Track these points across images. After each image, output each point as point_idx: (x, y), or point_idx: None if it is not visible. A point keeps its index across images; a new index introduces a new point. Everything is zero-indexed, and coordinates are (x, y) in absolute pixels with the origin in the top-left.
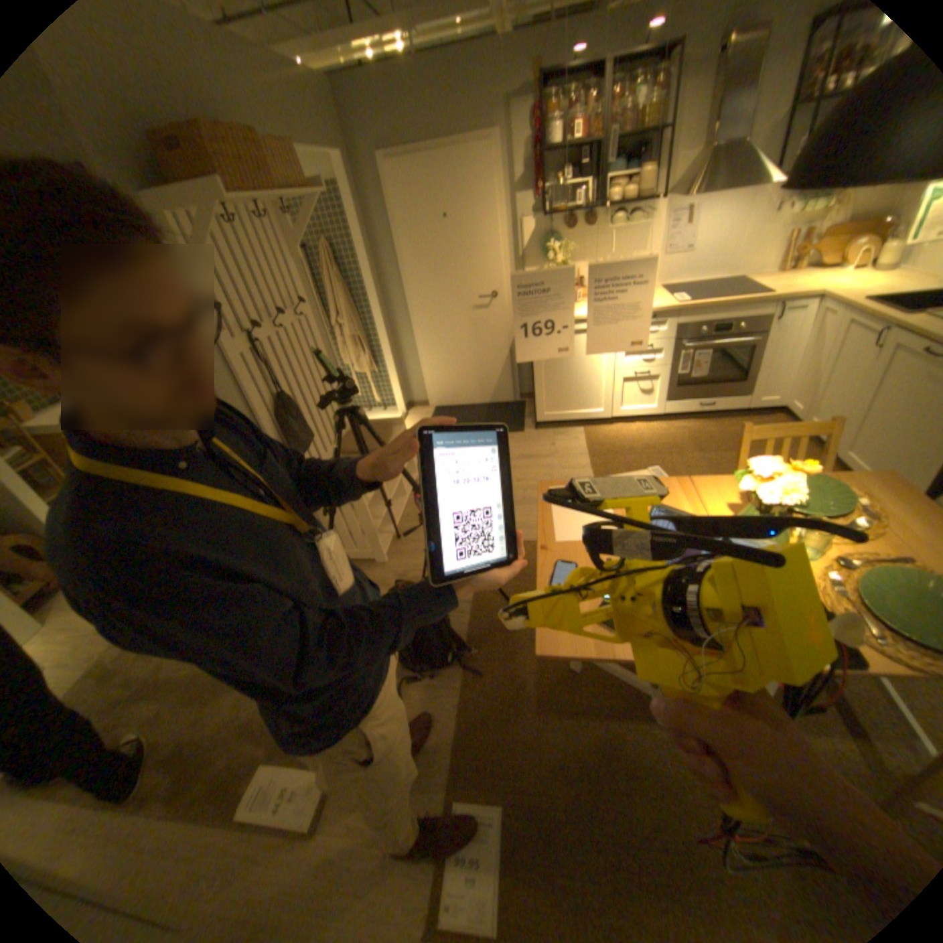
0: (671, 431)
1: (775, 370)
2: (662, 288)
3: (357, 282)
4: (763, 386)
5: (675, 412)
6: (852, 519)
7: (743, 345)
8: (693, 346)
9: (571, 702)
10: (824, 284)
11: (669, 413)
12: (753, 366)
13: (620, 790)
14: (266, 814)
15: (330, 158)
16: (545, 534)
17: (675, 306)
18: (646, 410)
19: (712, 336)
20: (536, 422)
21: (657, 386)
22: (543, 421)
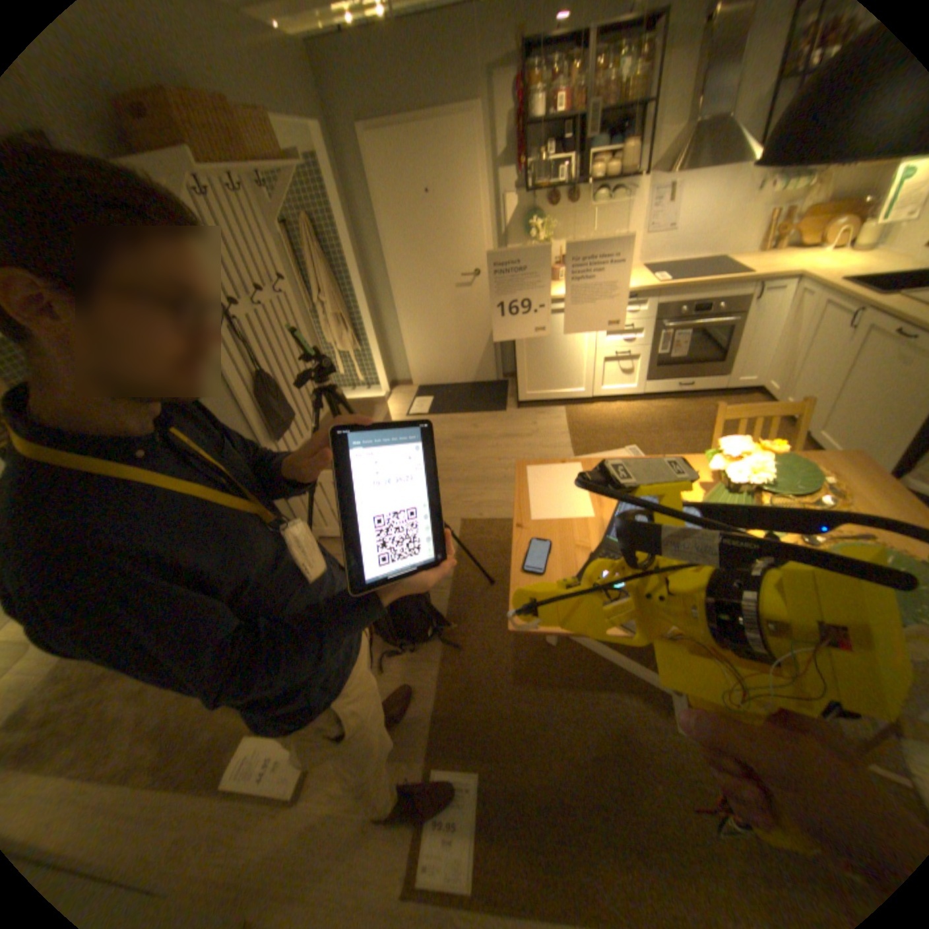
0: (650, 411)
1: (753, 350)
2: (644, 267)
3: (338, 259)
4: (741, 366)
5: (655, 392)
6: (817, 497)
7: (722, 325)
8: (673, 326)
9: (547, 673)
10: (803, 264)
11: (649, 392)
12: (731, 346)
13: (591, 757)
14: (250, 783)
15: (308, 130)
16: (521, 512)
17: (656, 286)
18: (626, 390)
19: (692, 316)
20: (518, 401)
21: (637, 365)
22: (525, 400)
